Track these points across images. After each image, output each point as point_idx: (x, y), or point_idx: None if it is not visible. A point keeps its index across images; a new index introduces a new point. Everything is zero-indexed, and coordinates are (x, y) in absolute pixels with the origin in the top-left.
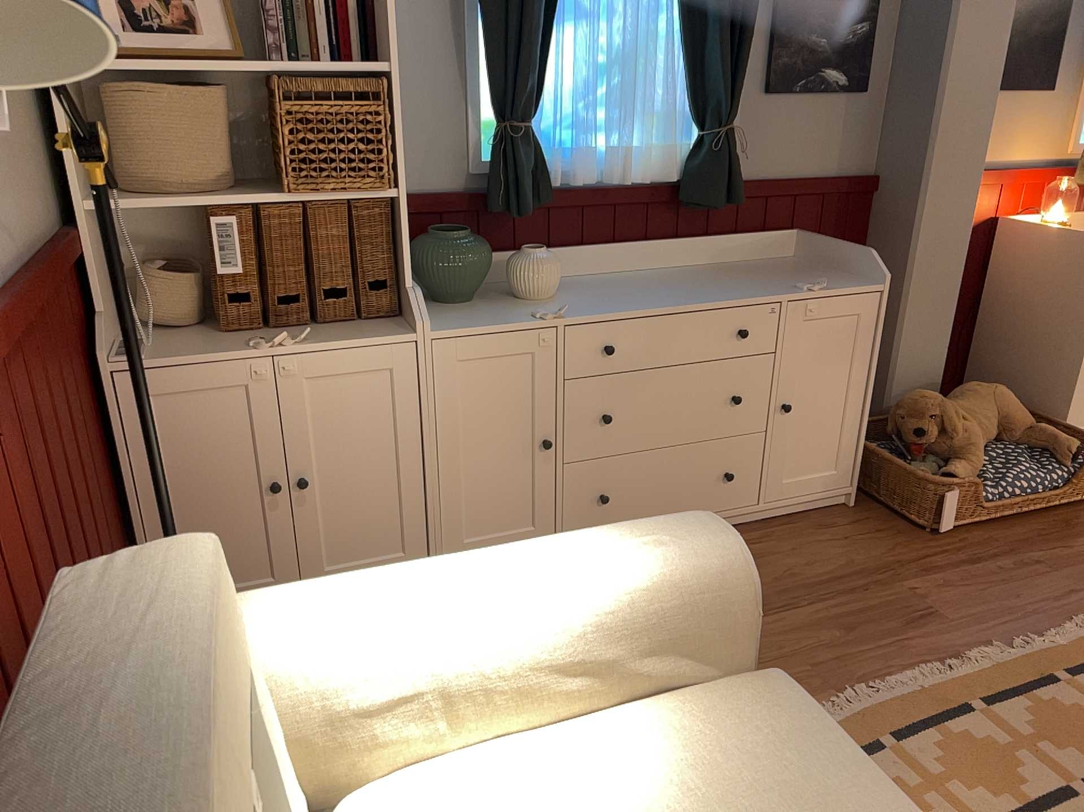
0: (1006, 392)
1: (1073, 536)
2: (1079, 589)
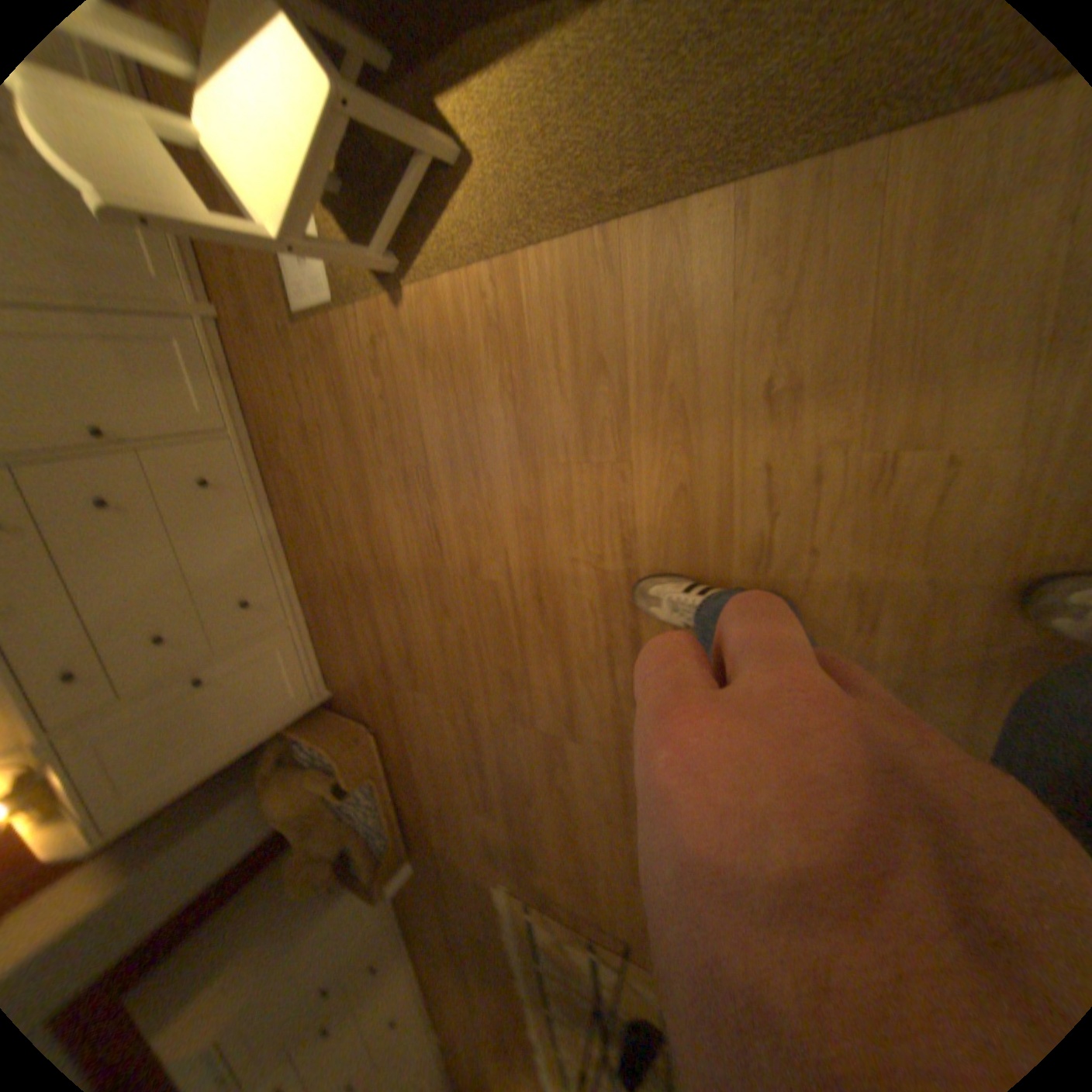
0: (266, 809)
1: (411, 797)
2: (464, 865)
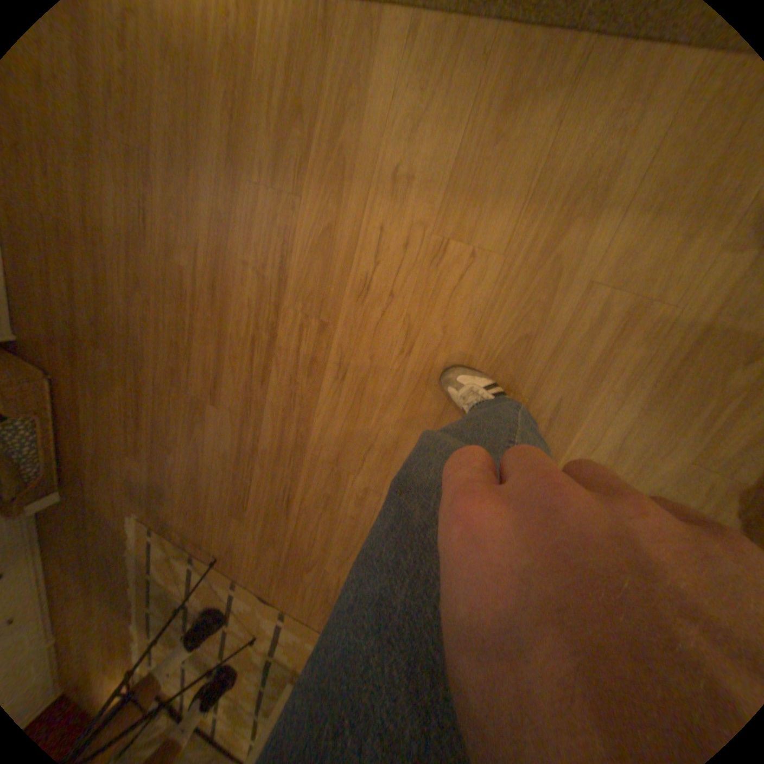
0: None
1: (72, 438)
2: (105, 497)
